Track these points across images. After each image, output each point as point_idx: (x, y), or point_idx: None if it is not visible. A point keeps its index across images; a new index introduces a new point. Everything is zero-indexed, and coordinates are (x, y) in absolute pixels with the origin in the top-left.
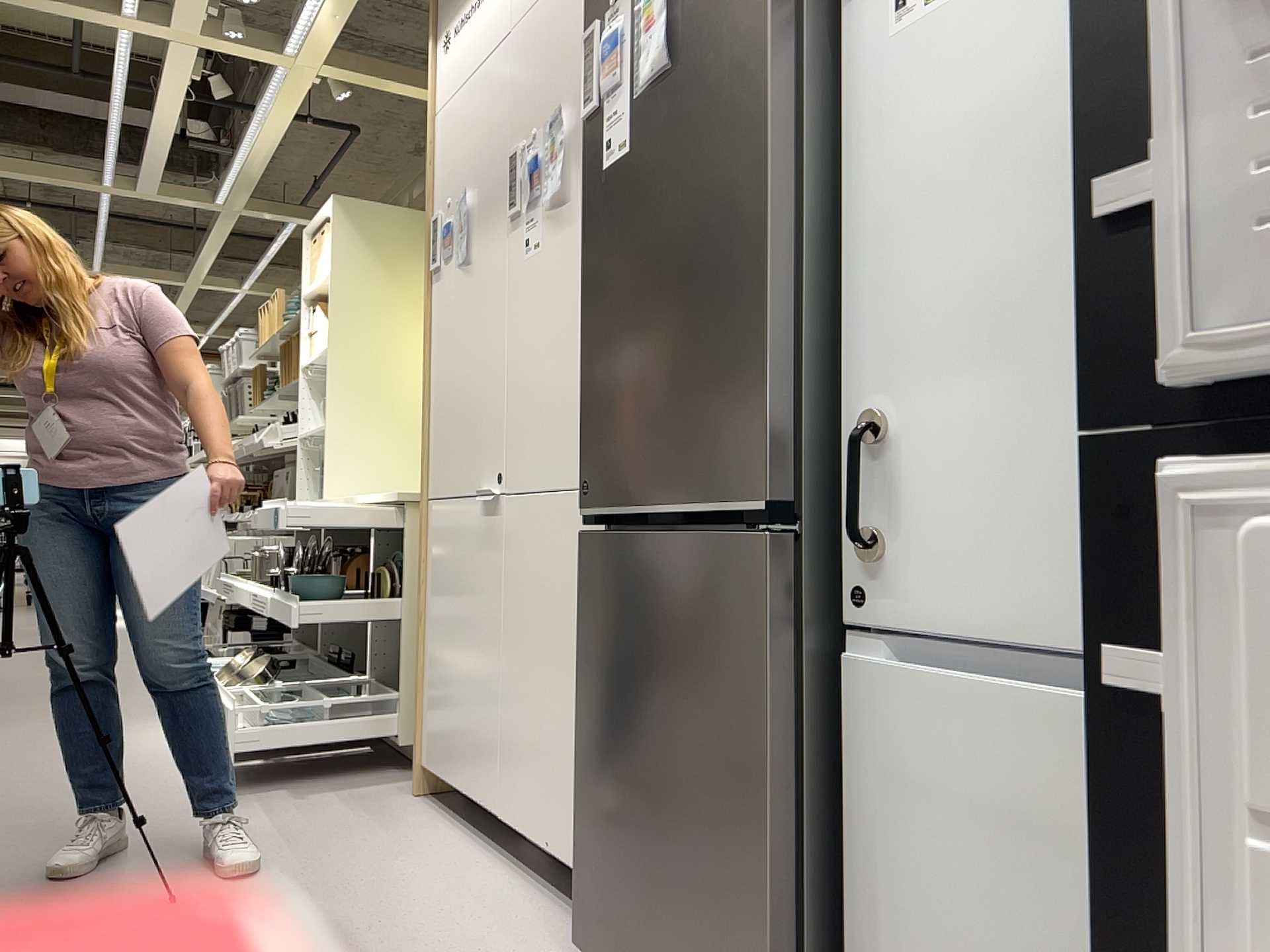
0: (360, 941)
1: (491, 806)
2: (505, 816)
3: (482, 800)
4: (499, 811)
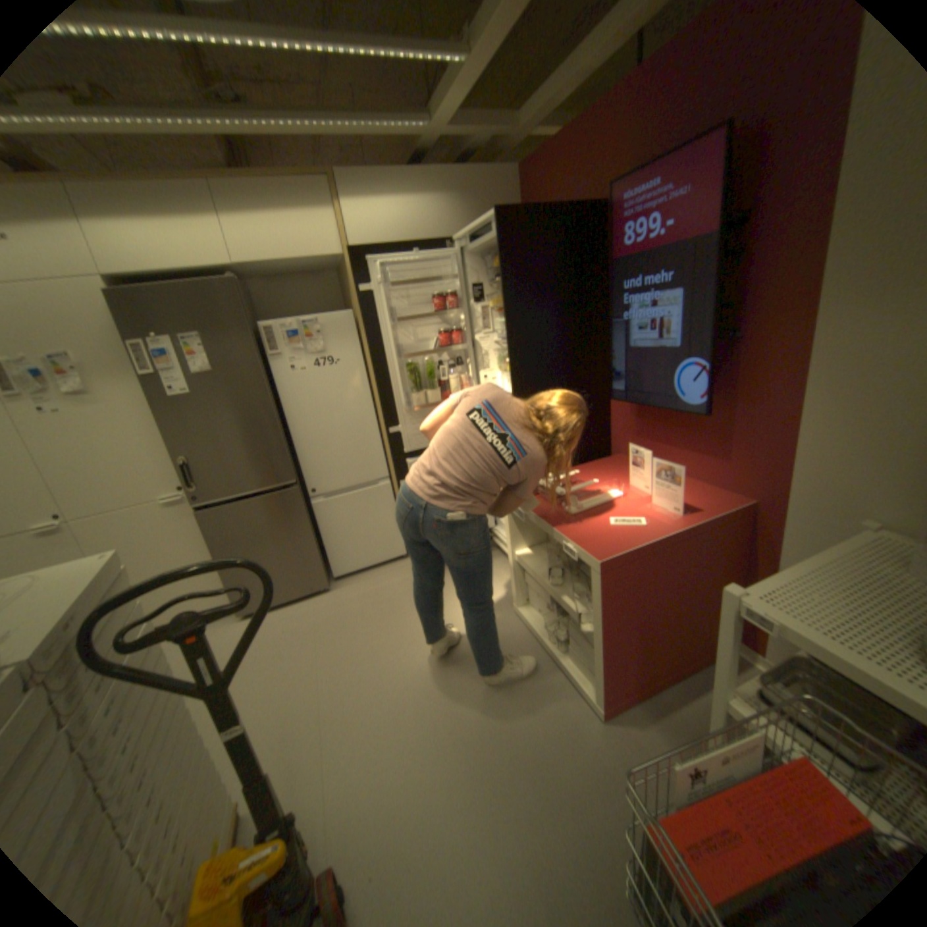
0: None
1: None
2: None
3: None
4: None
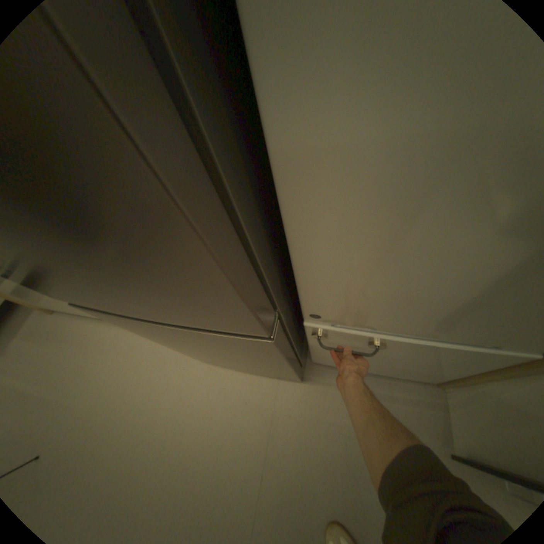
0: (123, 409)
1: None
2: None
3: None
4: None
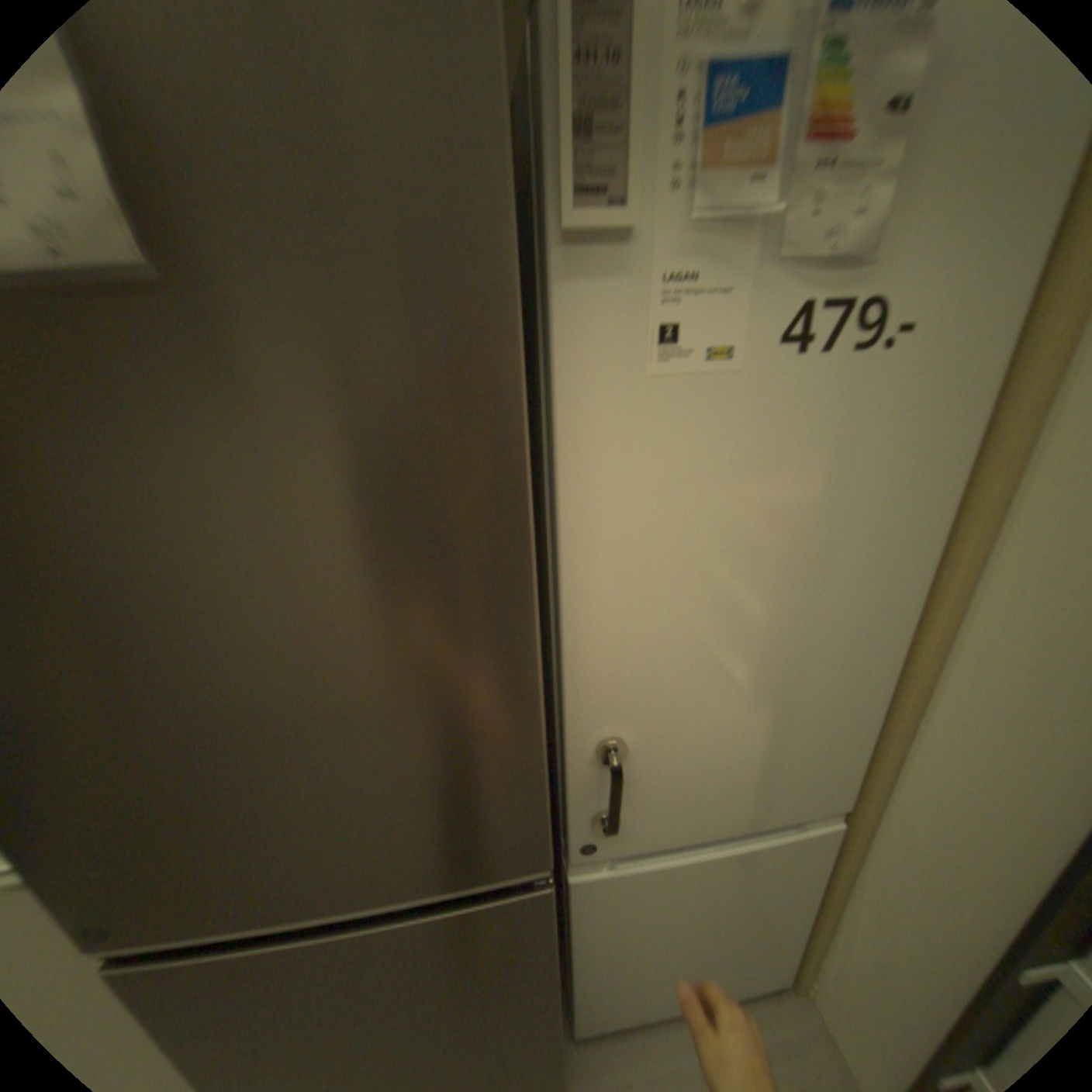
0: None
1: None
2: None
3: None
4: None
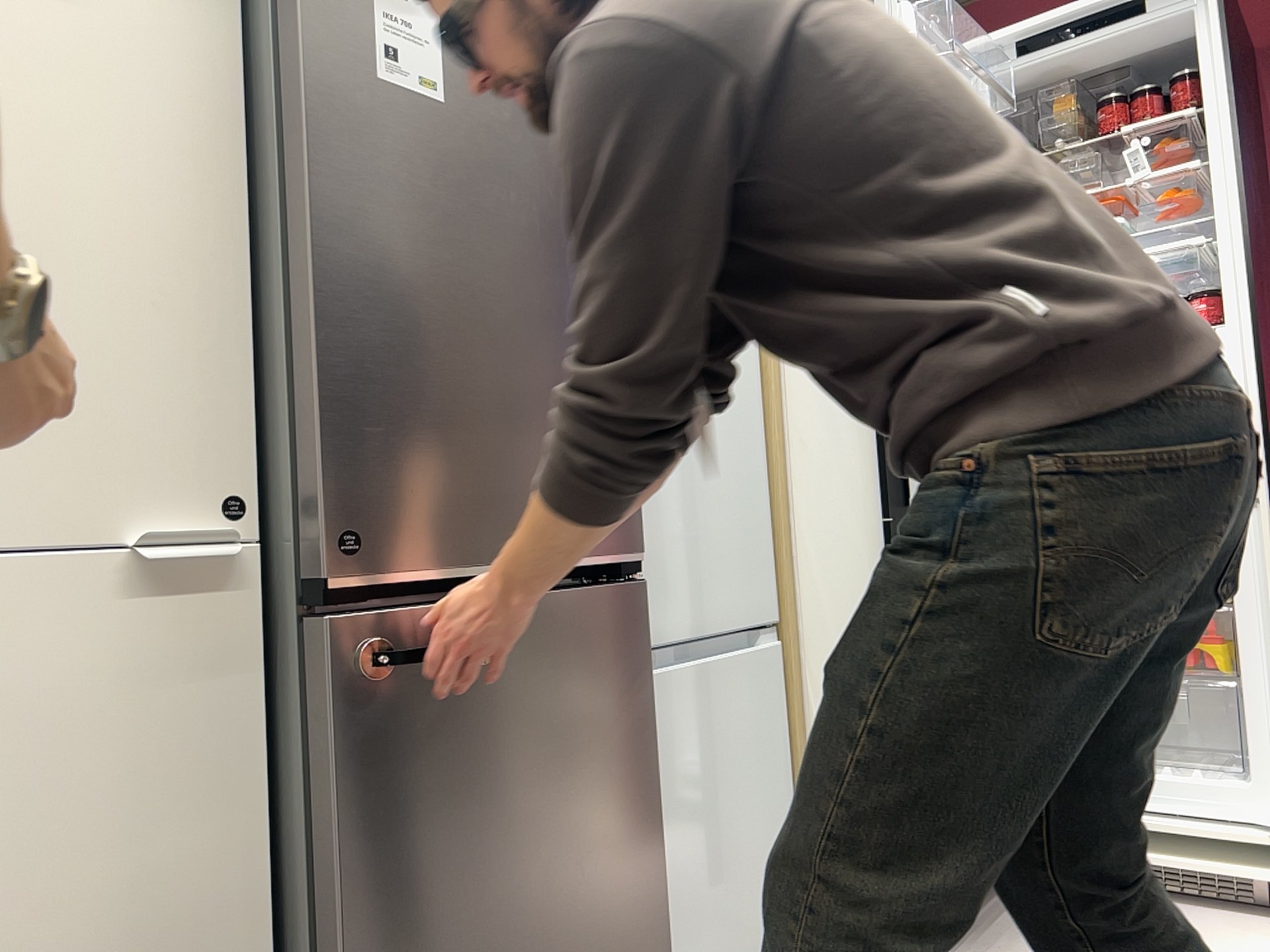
0: None
1: None
2: None
3: None
4: None
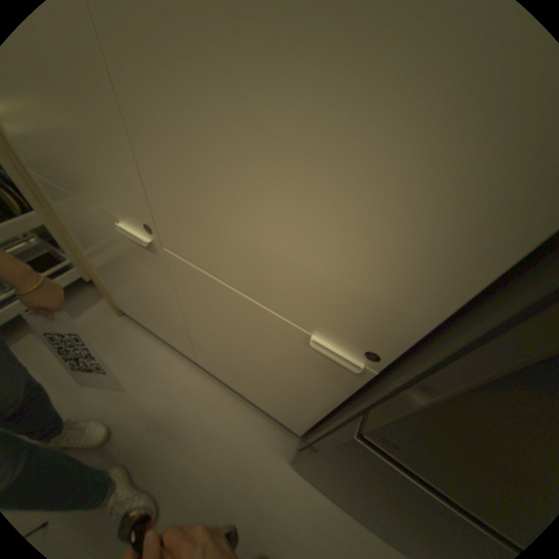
0: (184, 496)
1: (190, 356)
2: (204, 366)
3: (180, 349)
4: (197, 361)
